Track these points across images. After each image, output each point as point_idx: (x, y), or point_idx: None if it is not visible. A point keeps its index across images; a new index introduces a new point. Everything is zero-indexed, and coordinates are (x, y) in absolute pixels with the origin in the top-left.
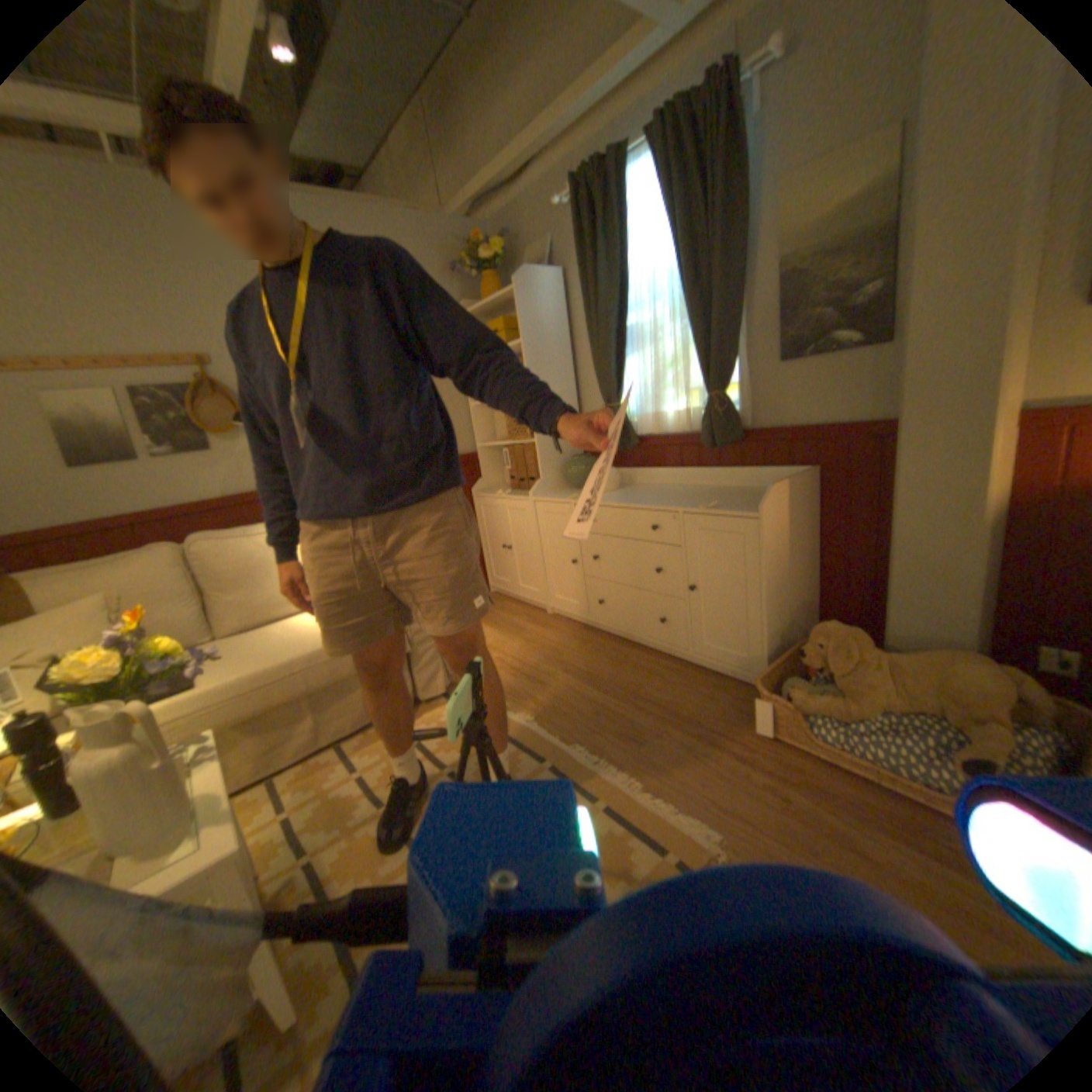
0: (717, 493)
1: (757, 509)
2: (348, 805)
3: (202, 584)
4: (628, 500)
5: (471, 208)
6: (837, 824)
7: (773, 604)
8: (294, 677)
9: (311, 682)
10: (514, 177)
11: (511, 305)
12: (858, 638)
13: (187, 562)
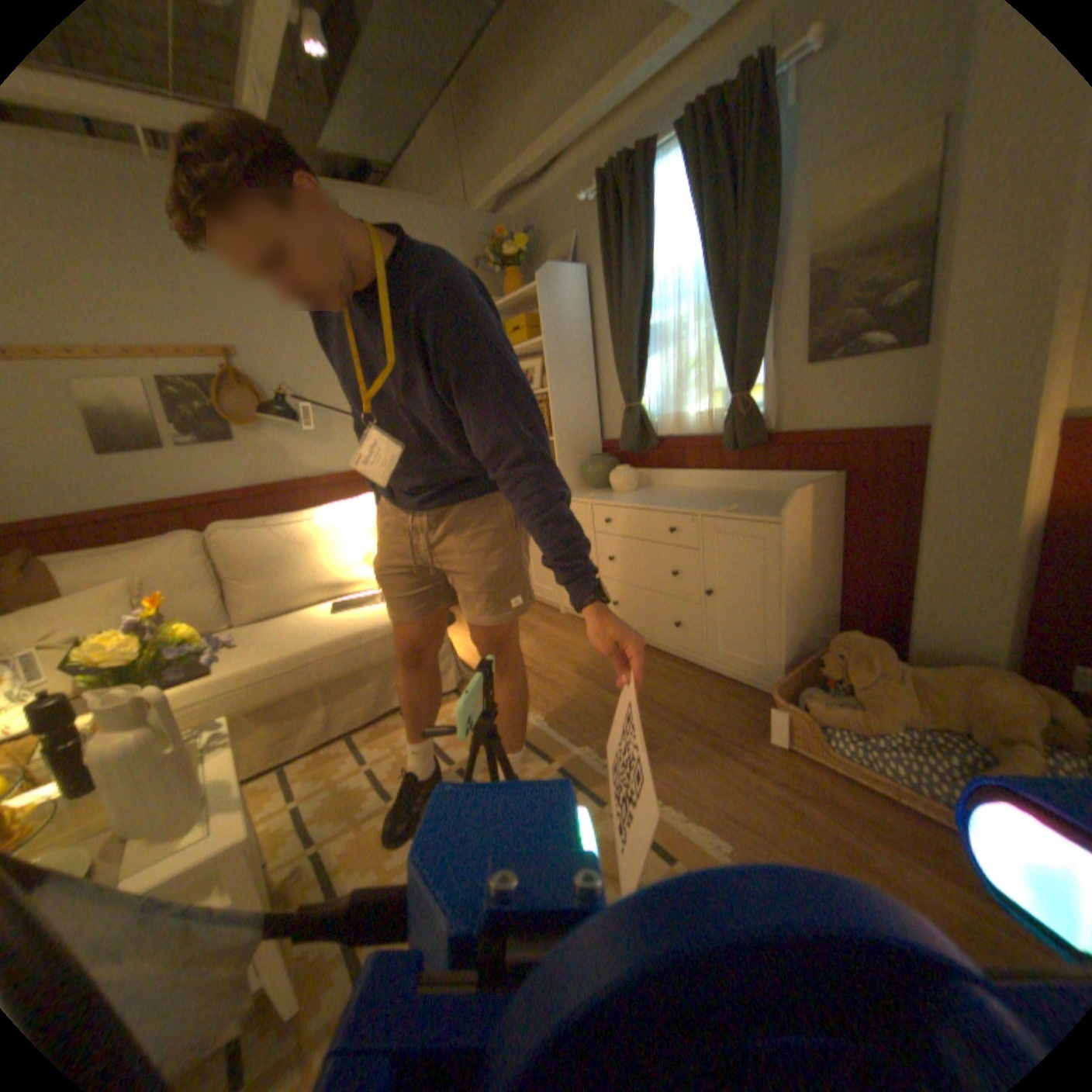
0: (738, 497)
1: (779, 514)
2: (356, 797)
3: (222, 572)
4: (647, 501)
5: (496, 204)
6: (853, 841)
7: (793, 612)
8: (308, 667)
9: (324, 673)
10: (541, 173)
11: (534, 302)
12: (880, 650)
13: (208, 550)
